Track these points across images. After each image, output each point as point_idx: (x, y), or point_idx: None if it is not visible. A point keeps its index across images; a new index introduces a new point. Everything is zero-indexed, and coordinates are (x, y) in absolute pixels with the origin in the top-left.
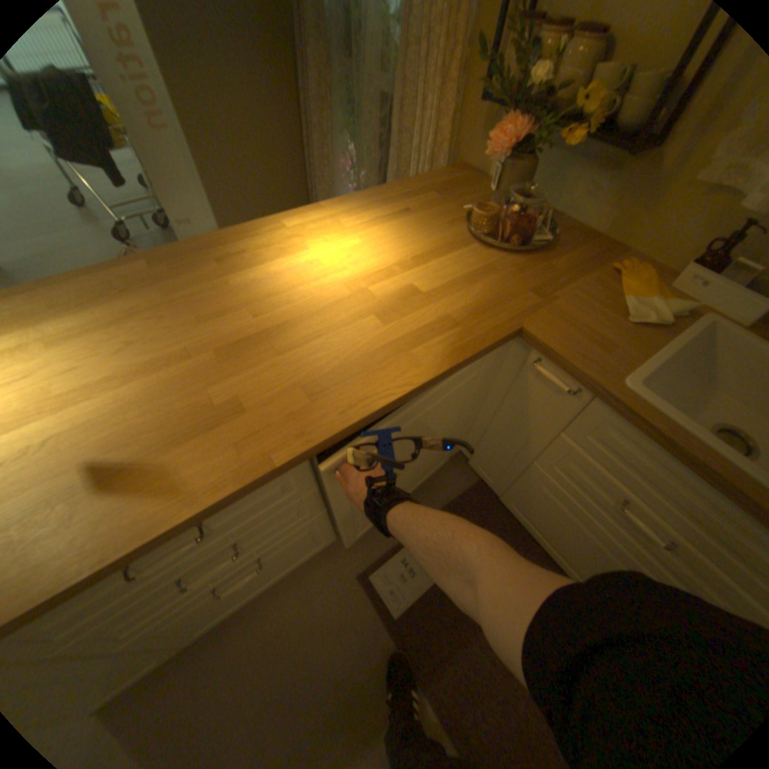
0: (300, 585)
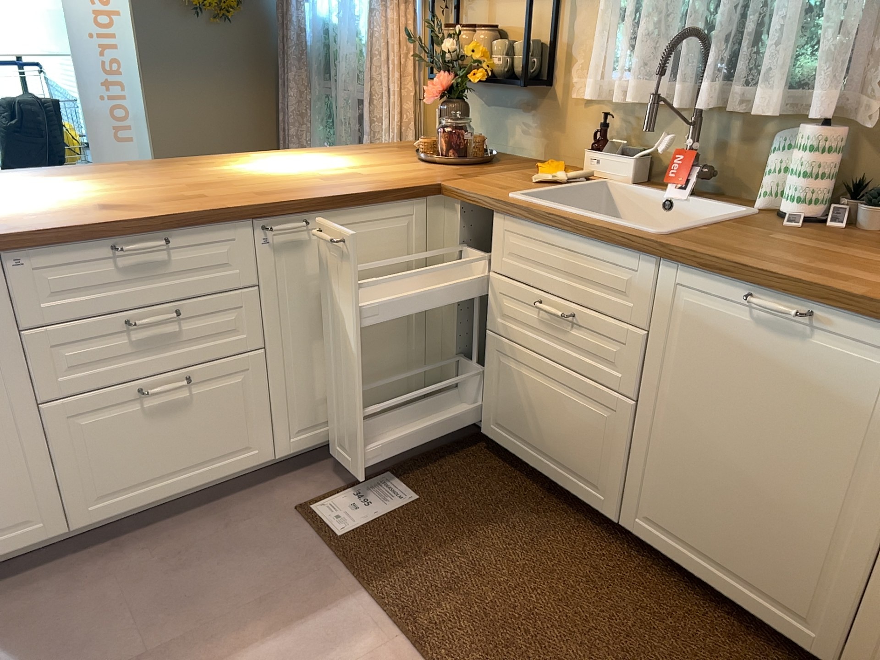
0: (219, 513)
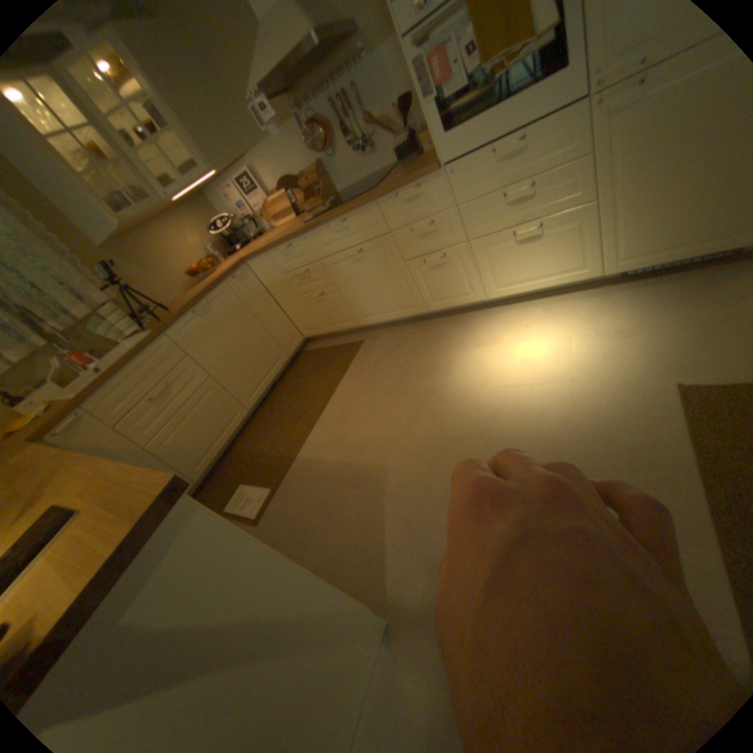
0: None
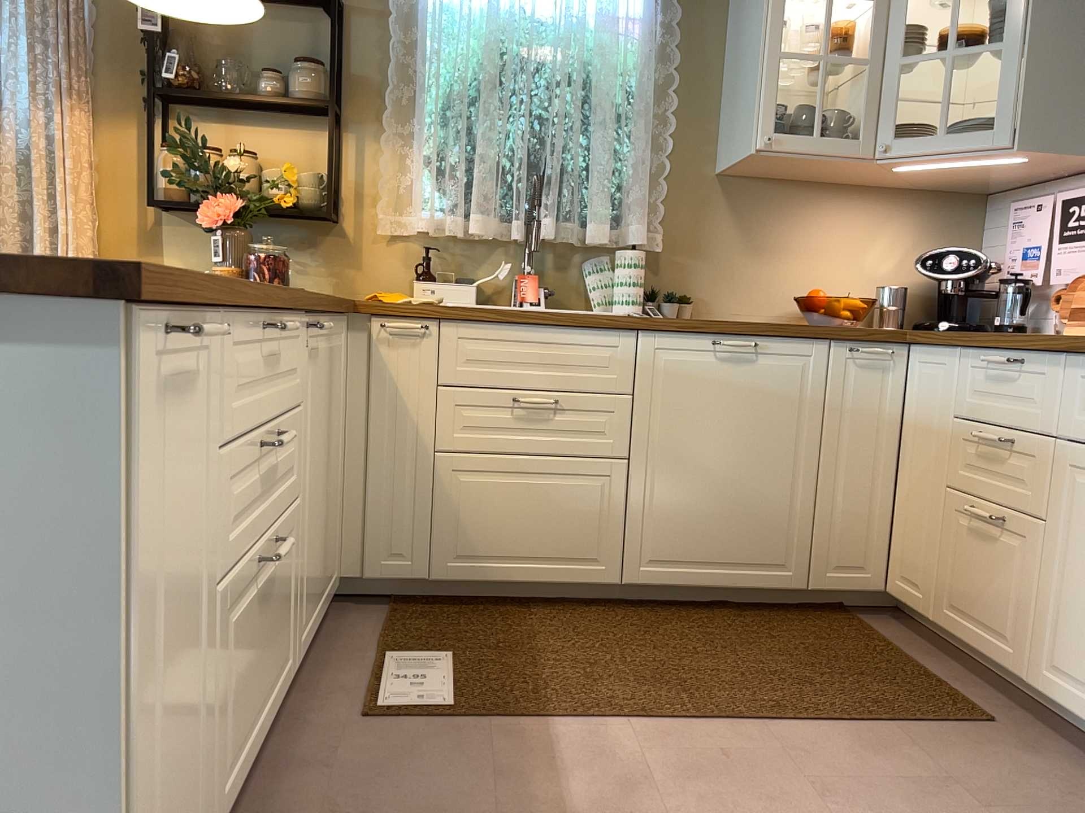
0: (286, 771)
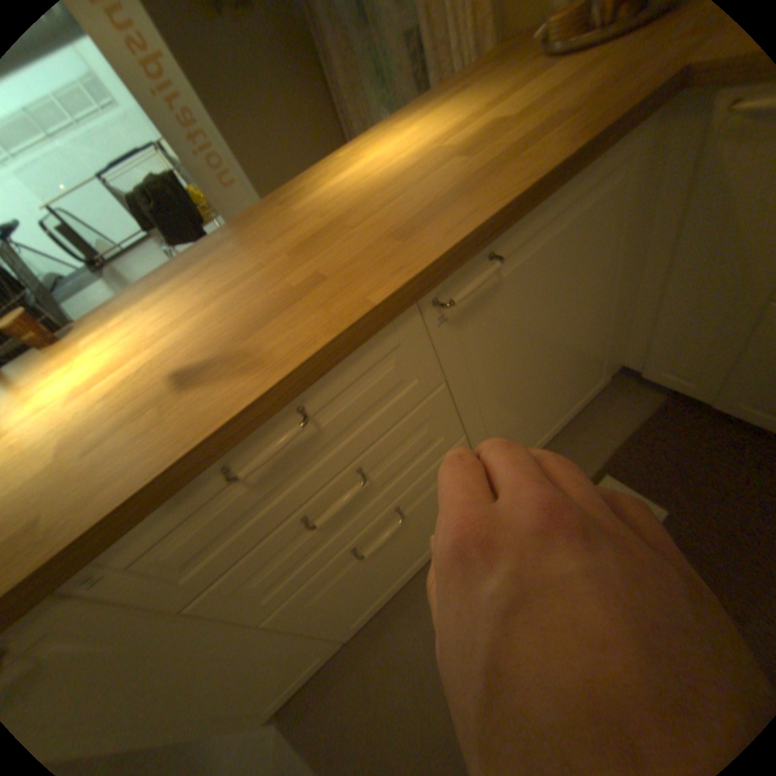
0: None
